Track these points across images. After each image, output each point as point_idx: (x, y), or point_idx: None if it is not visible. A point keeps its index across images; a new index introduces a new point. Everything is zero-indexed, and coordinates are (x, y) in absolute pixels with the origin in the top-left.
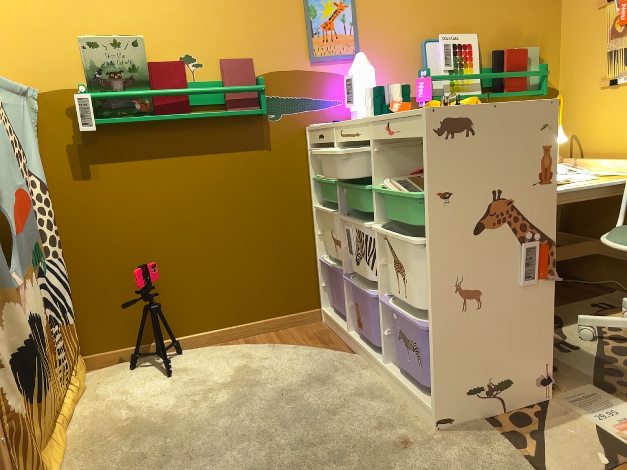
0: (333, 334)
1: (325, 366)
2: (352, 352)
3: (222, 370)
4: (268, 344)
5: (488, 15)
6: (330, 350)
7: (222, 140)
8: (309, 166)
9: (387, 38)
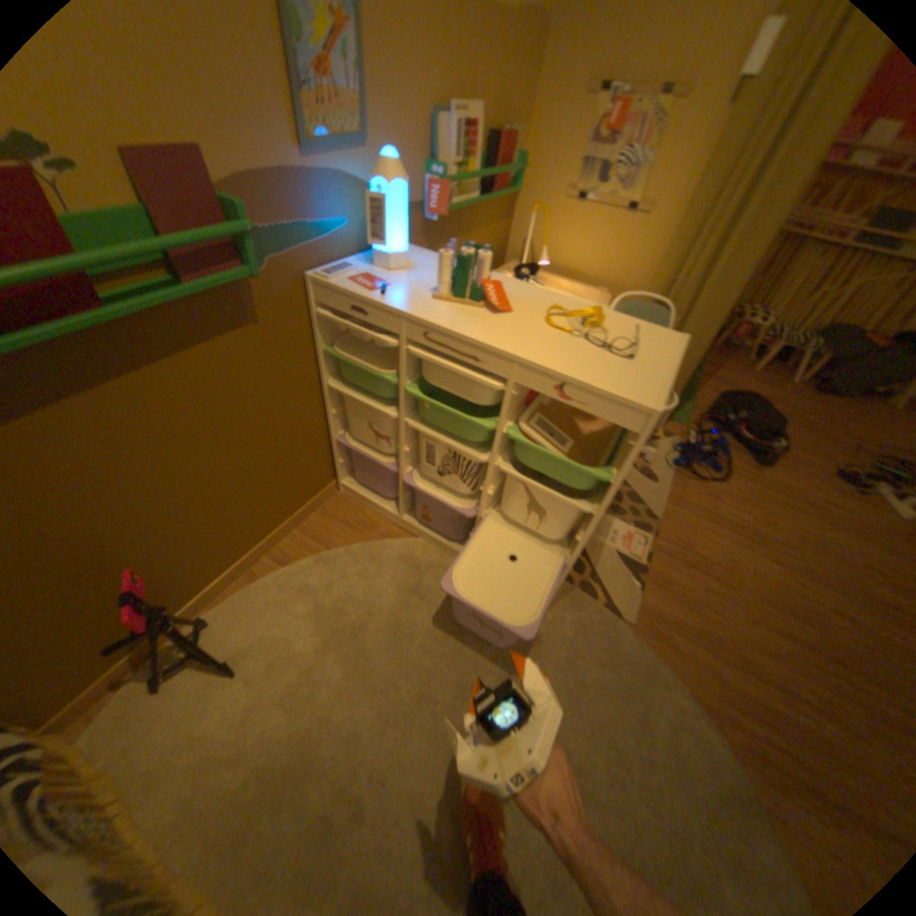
0: (369, 510)
1: (402, 567)
2: (409, 531)
3: (295, 627)
4: (309, 554)
5: (494, 67)
6: (385, 537)
7: (175, 329)
8: (314, 332)
9: (399, 99)
